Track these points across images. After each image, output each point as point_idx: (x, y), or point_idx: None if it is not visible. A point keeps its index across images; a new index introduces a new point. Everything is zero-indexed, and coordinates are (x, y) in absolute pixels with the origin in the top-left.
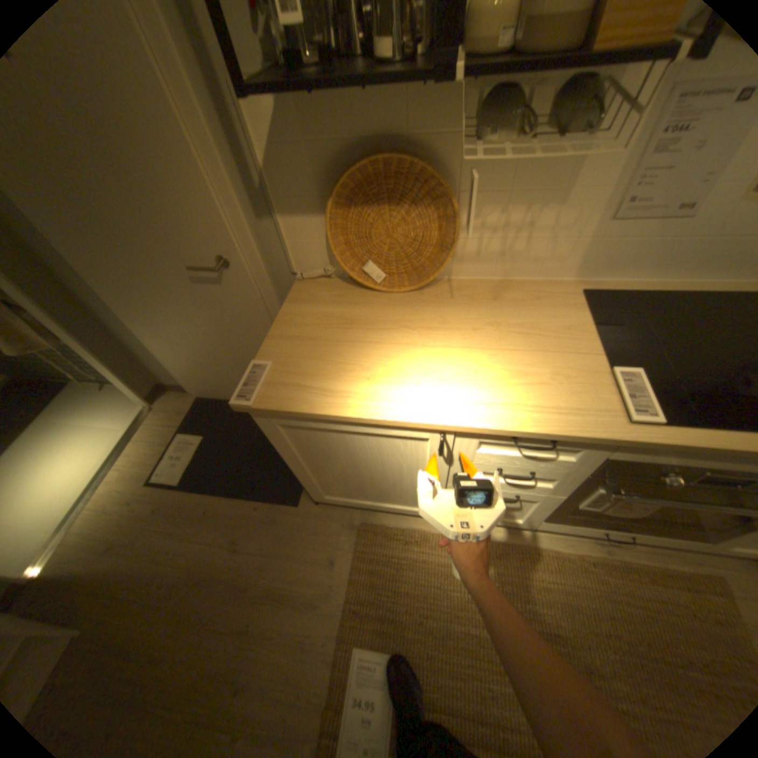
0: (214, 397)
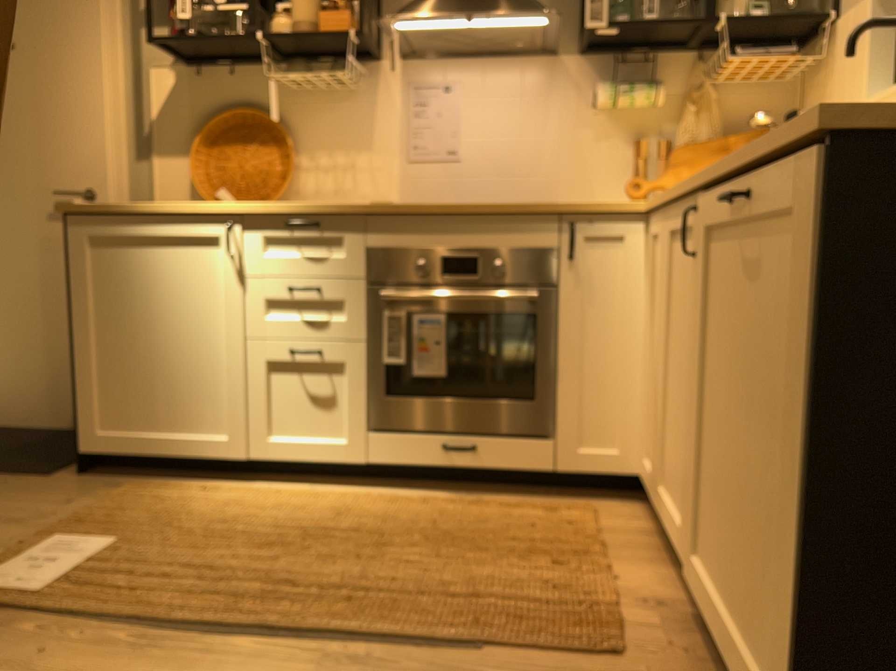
0: None
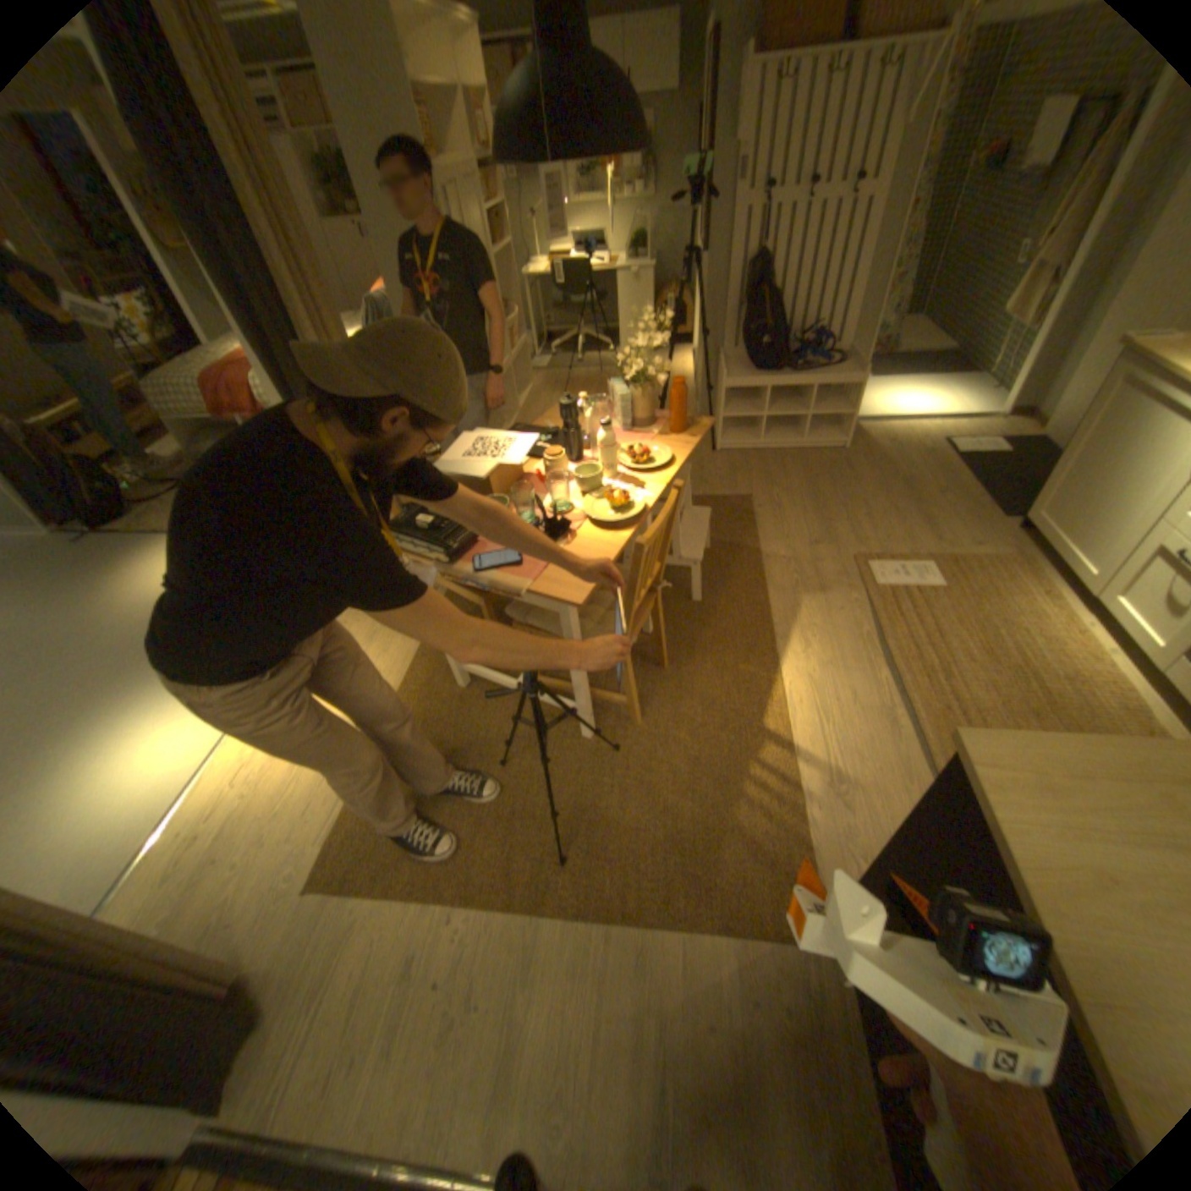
0: (1057, 443)
